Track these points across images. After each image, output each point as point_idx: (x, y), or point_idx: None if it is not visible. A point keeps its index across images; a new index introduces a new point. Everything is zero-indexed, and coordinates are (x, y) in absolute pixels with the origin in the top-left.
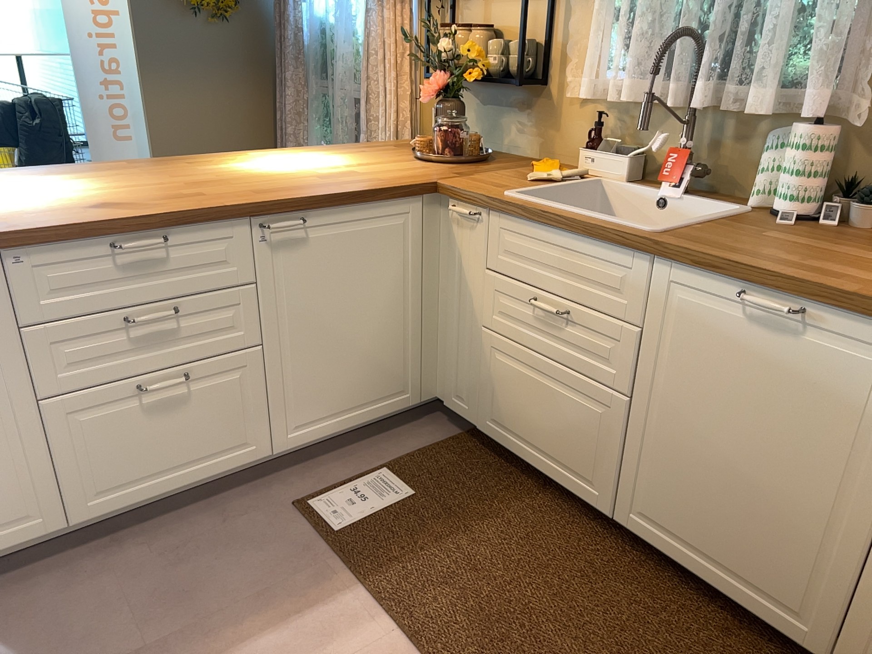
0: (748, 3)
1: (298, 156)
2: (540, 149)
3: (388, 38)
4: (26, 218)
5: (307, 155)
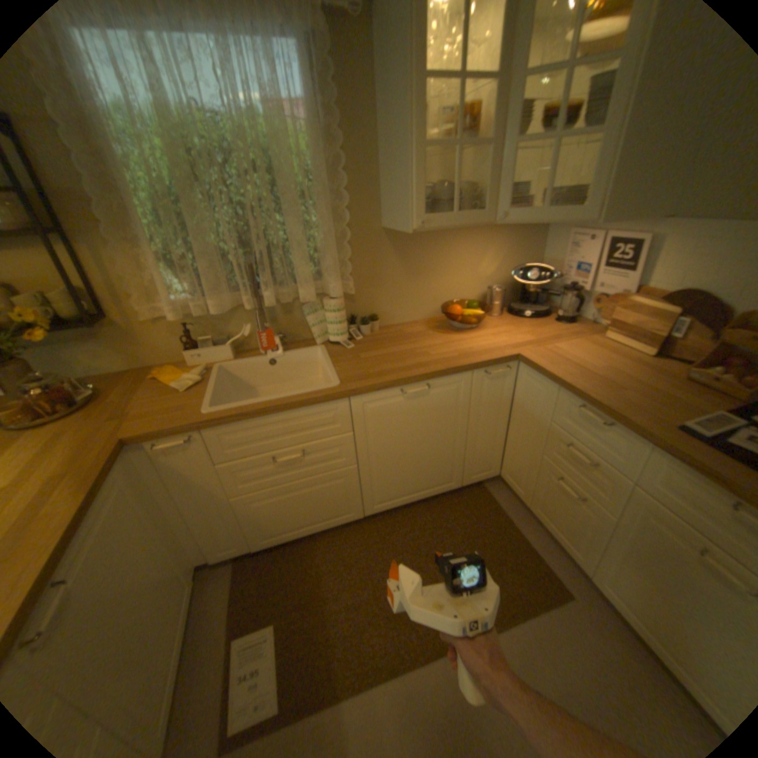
0: (266, 239)
1: None
2: (127, 361)
3: None
4: None
5: None
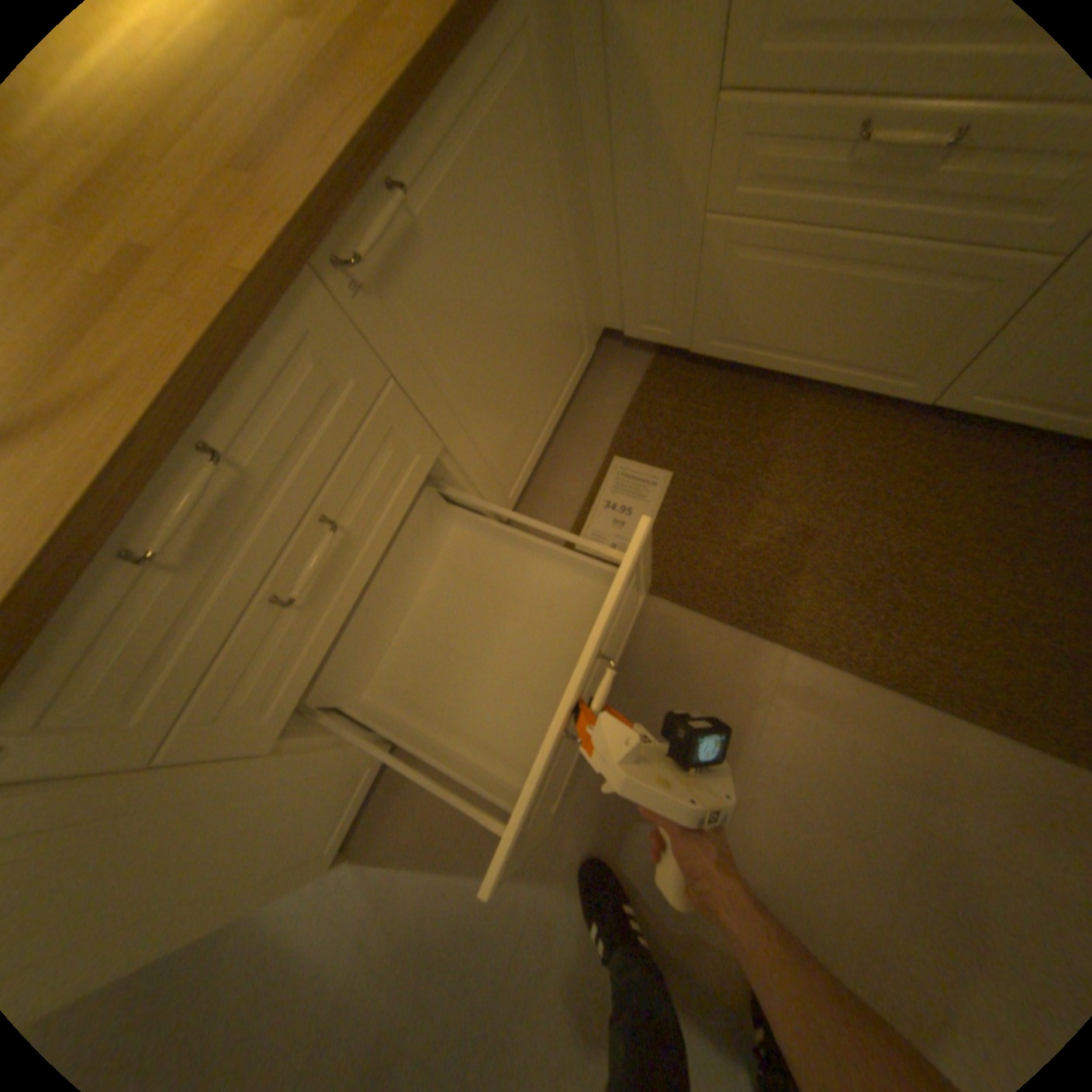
0: None
1: None
2: None
3: None
4: None
5: None
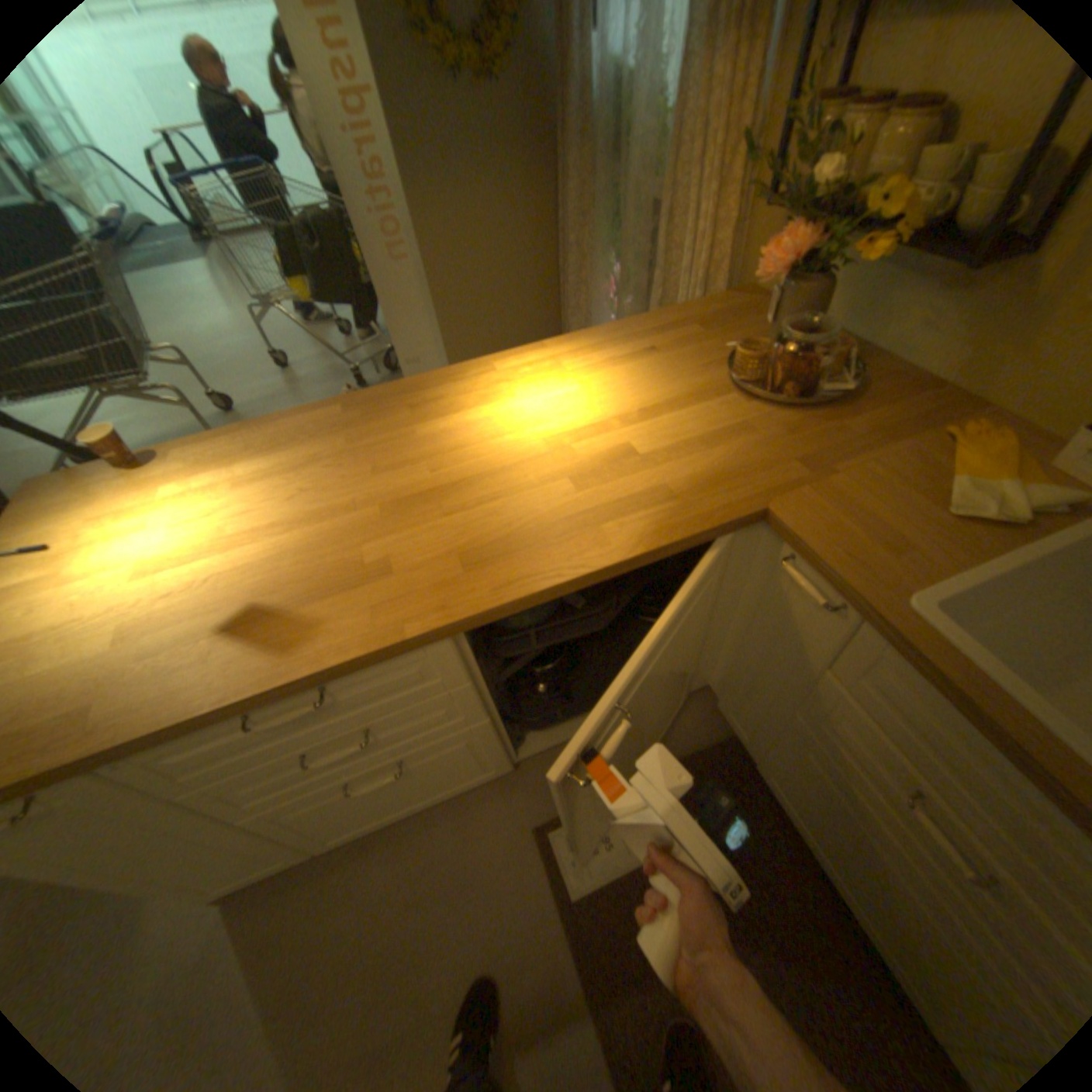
0: None
1: (556, 375)
2: (966, 366)
3: (715, 109)
4: (121, 679)
5: (570, 369)
